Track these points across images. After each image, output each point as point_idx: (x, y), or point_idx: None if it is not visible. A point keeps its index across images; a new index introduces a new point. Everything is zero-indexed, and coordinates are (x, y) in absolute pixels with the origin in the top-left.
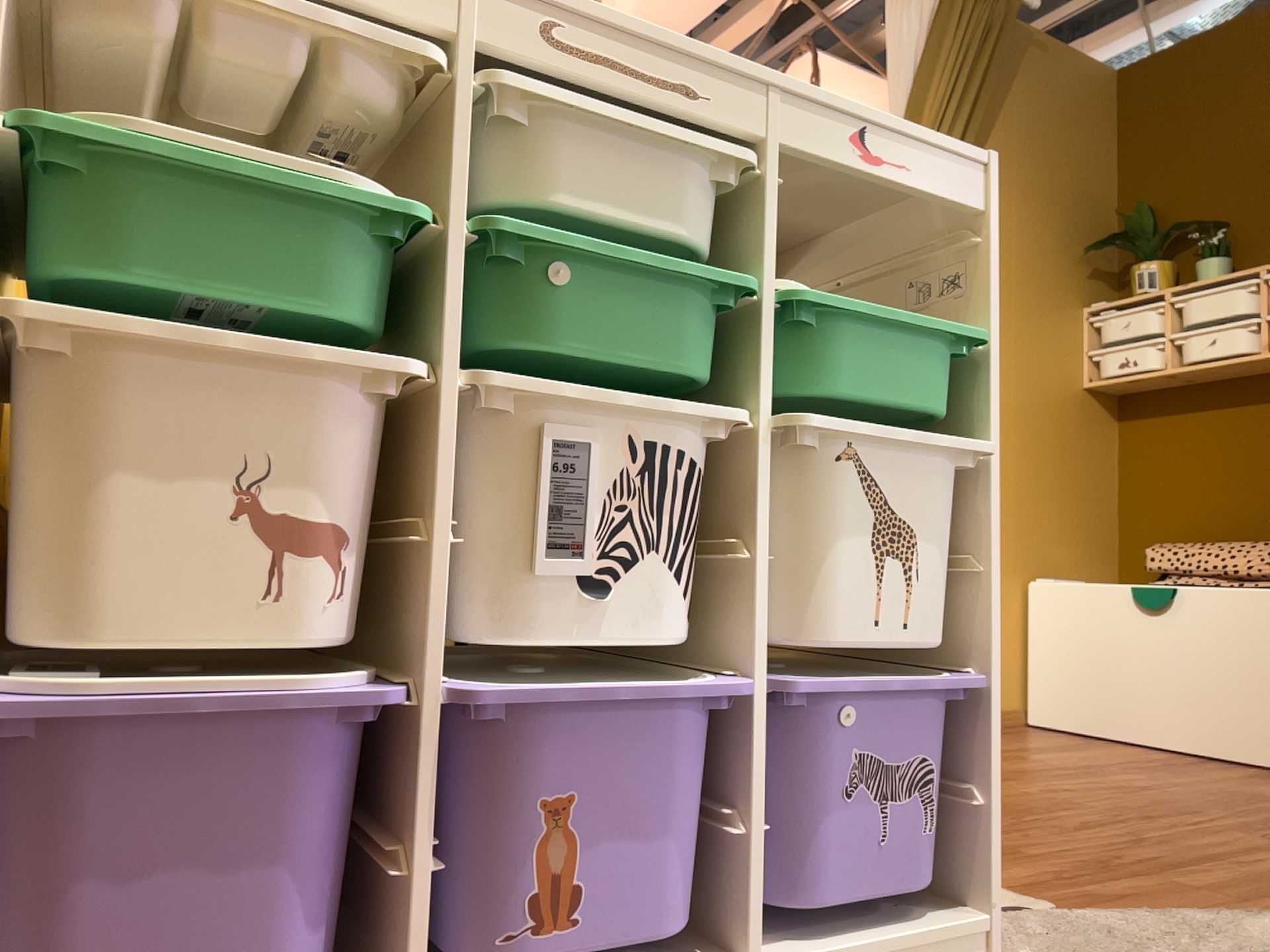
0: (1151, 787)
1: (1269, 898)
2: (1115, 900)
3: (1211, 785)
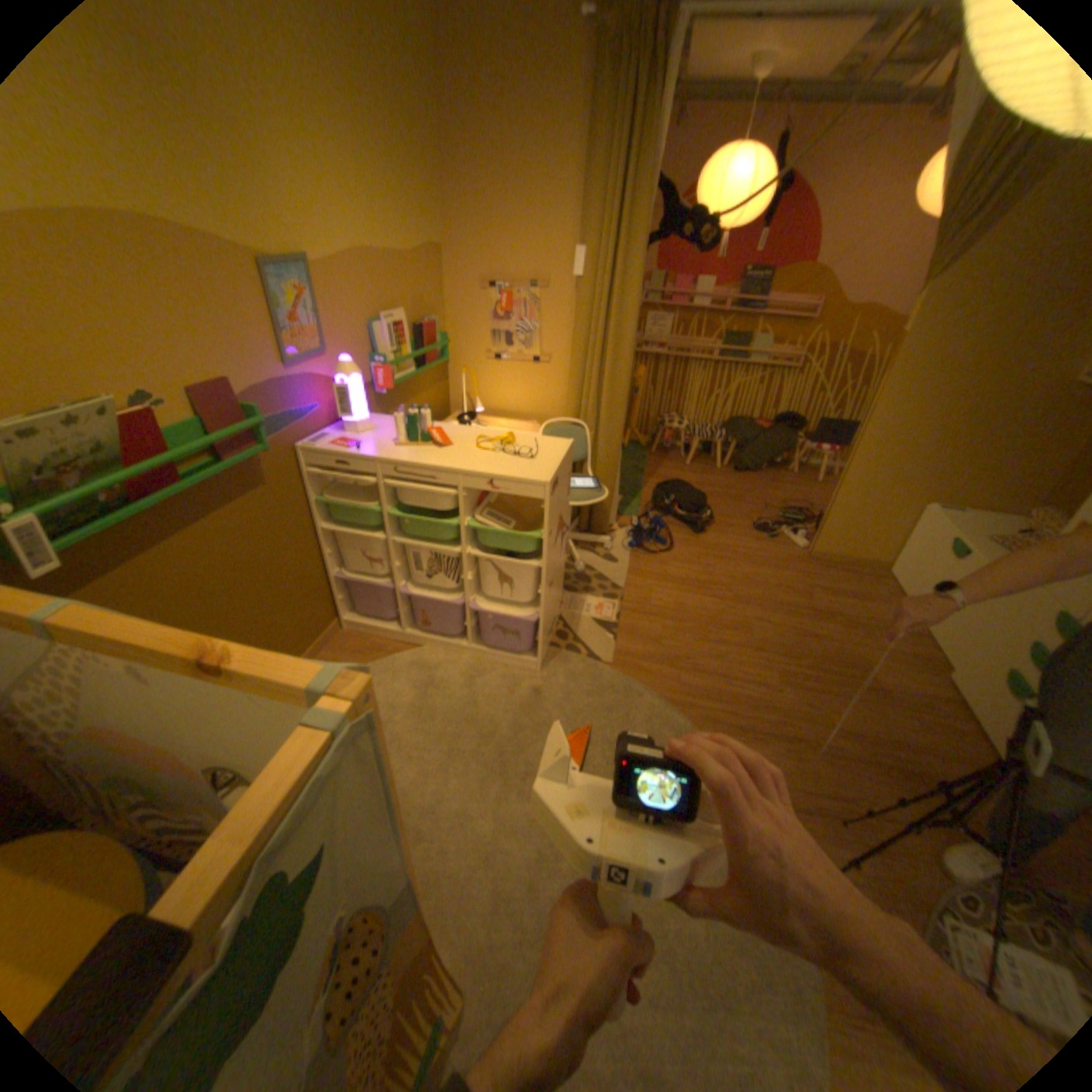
0: (814, 642)
1: (687, 702)
2: (633, 675)
3: (858, 655)
